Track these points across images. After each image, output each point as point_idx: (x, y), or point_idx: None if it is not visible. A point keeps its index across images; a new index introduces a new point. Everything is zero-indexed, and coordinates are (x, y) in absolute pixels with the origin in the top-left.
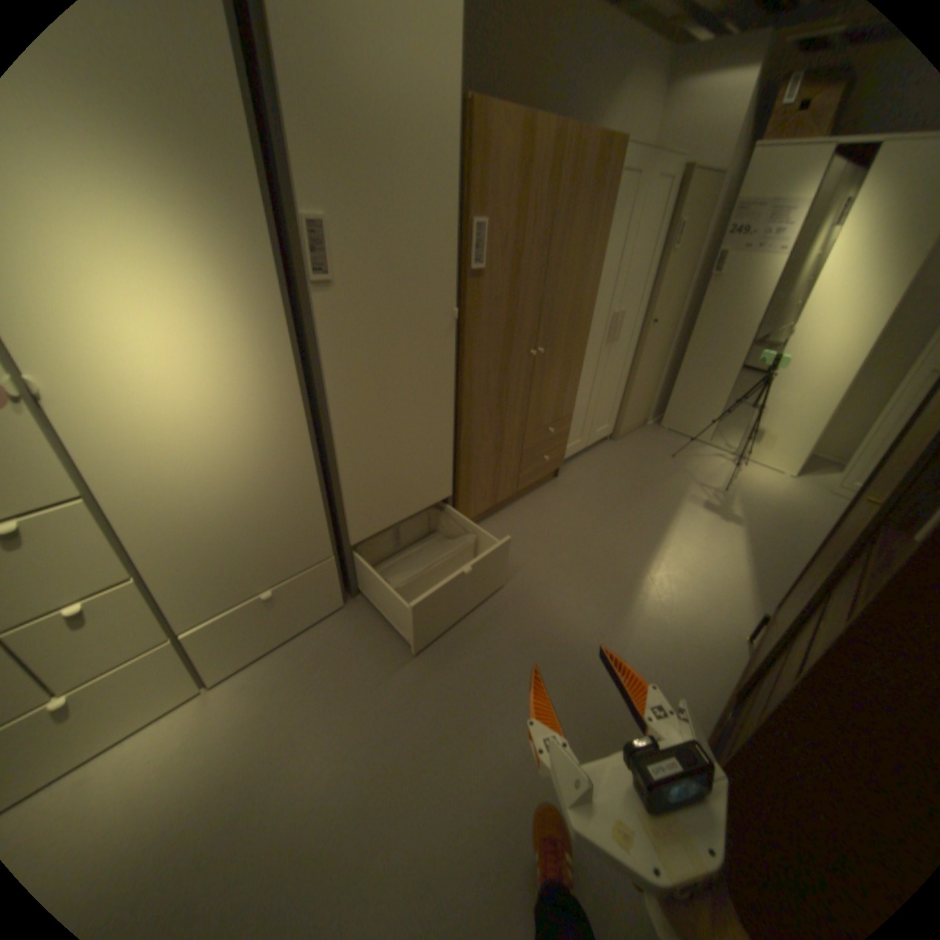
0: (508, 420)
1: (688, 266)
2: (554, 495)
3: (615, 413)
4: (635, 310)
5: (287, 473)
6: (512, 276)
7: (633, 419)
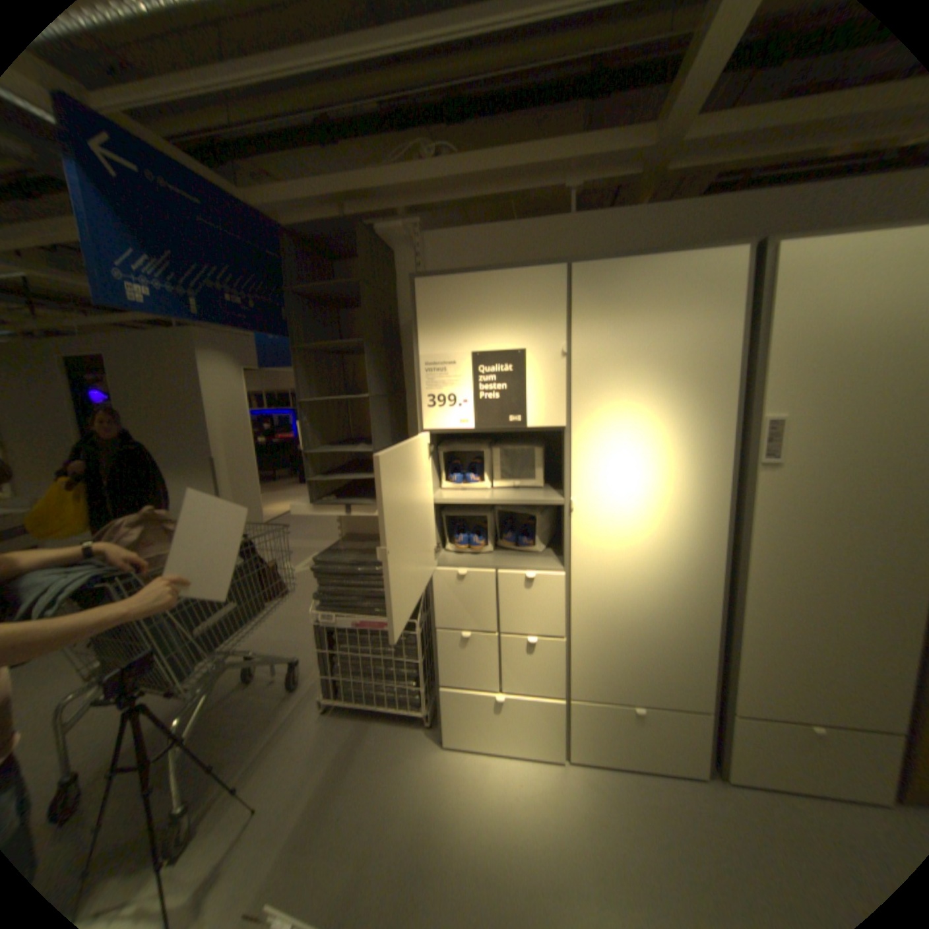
0: None
1: None
2: None
3: None
4: None
5: (694, 610)
6: None
7: None
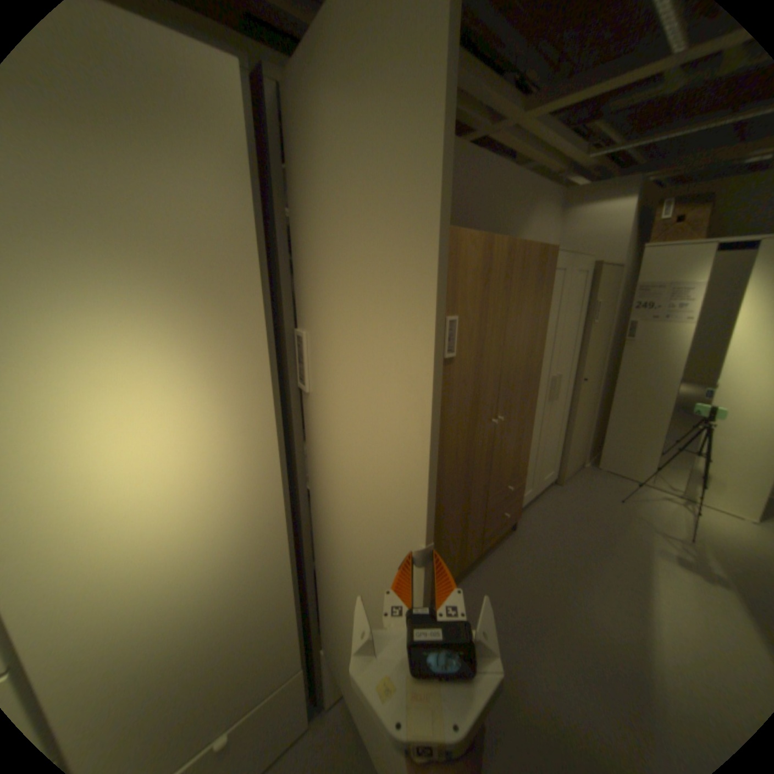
0: (474, 485)
1: (605, 334)
2: (518, 553)
3: (558, 461)
4: (568, 372)
5: (259, 584)
6: (477, 359)
7: (574, 464)
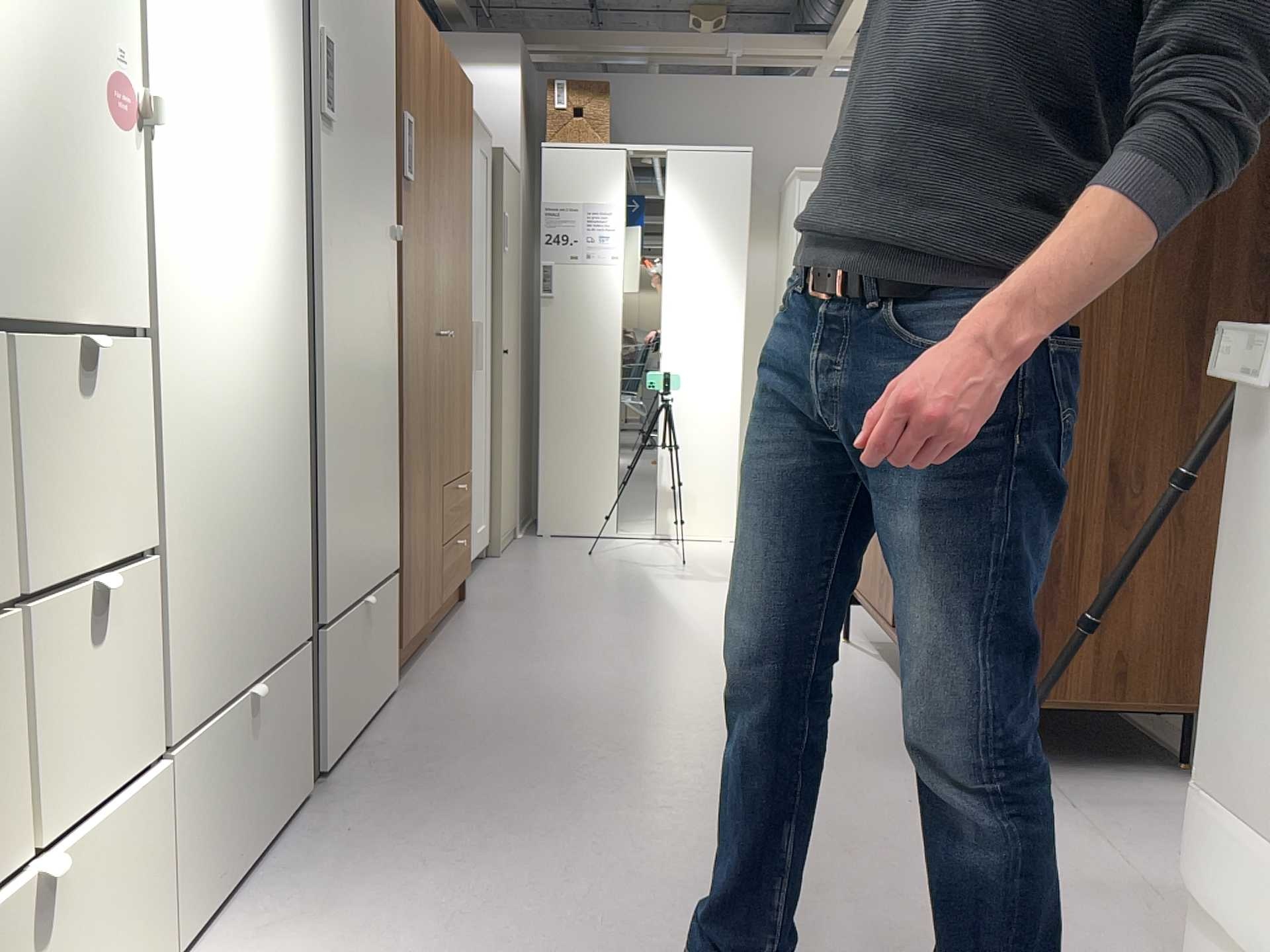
0: (430, 443)
1: (515, 280)
2: (485, 615)
3: (487, 504)
4: (483, 327)
5: (284, 414)
6: (425, 206)
7: (507, 517)
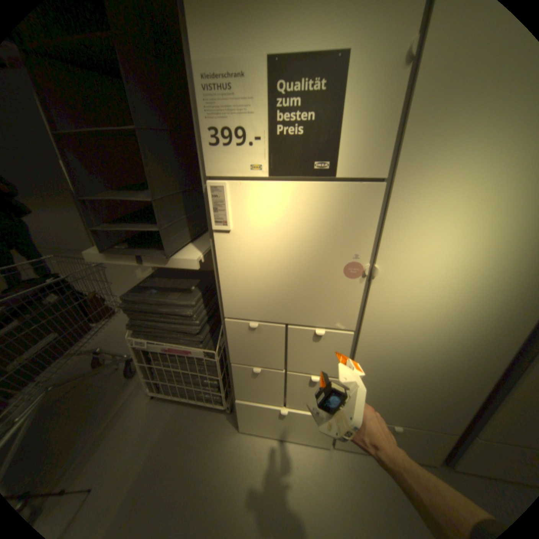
0: None
1: None
2: None
3: None
4: None
5: (474, 370)
6: None
7: None
